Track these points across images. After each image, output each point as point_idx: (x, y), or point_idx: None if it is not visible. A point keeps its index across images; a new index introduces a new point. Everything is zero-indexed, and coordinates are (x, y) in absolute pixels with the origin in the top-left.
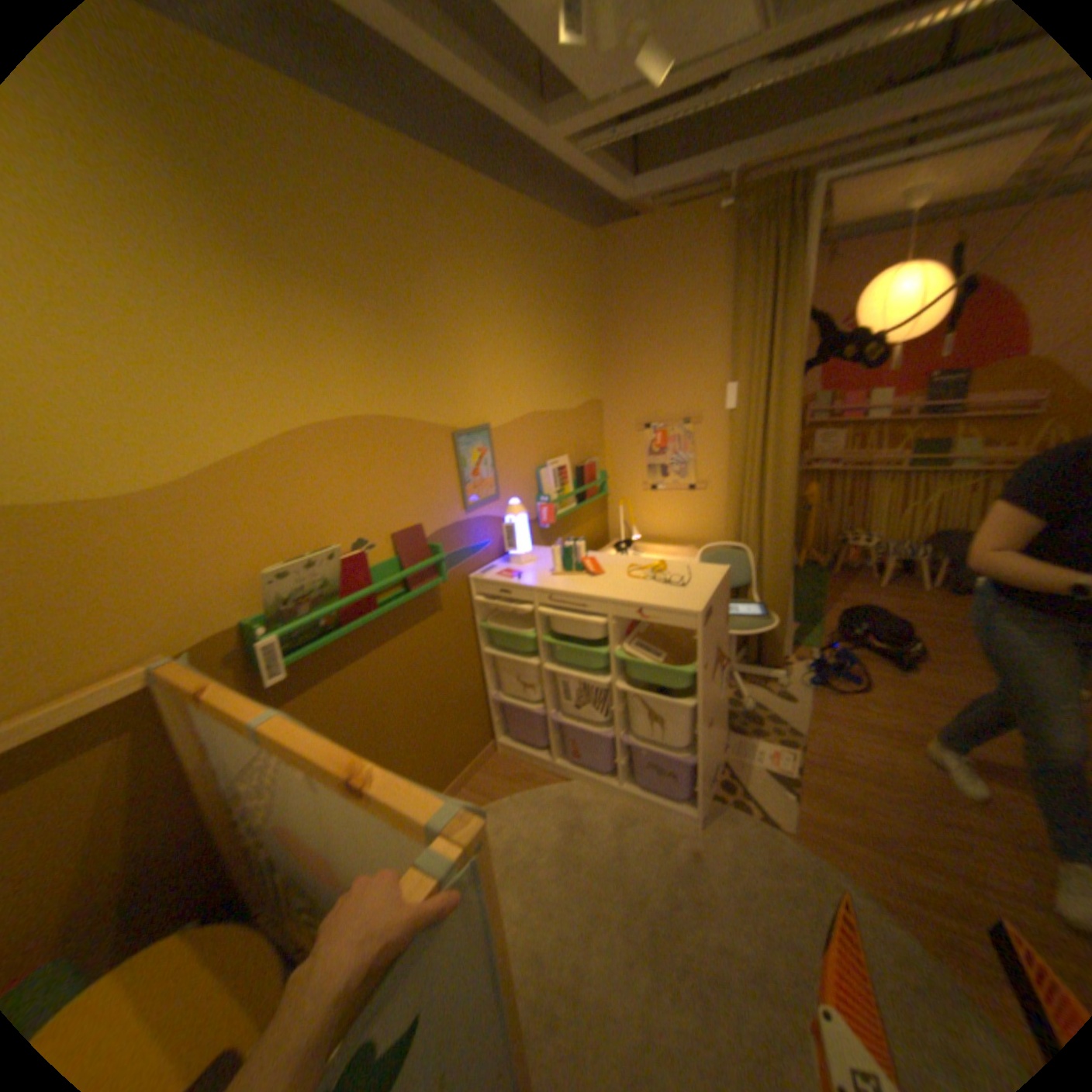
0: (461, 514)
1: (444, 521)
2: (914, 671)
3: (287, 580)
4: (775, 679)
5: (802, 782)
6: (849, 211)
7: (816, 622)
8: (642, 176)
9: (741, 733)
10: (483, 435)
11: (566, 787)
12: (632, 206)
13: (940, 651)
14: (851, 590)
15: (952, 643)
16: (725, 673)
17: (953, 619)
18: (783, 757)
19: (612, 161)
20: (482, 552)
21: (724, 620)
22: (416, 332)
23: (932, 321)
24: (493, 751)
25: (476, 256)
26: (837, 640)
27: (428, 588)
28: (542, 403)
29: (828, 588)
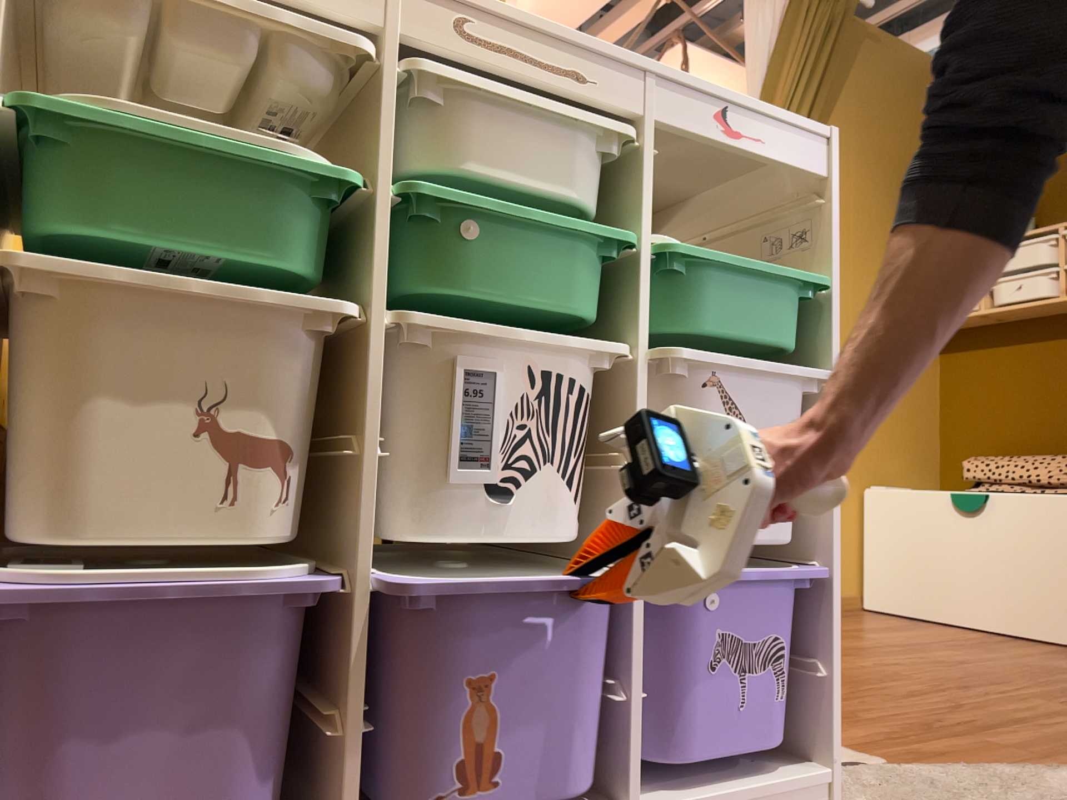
0: None
1: None
2: None
3: None
4: None
5: None
6: None
7: None
8: None
9: None
10: None
11: None
12: None
13: None
14: None
15: None
16: None
17: None
18: None
19: None
20: None
21: None
22: None
23: None
24: None
25: None
26: None
27: None
28: None
29: None
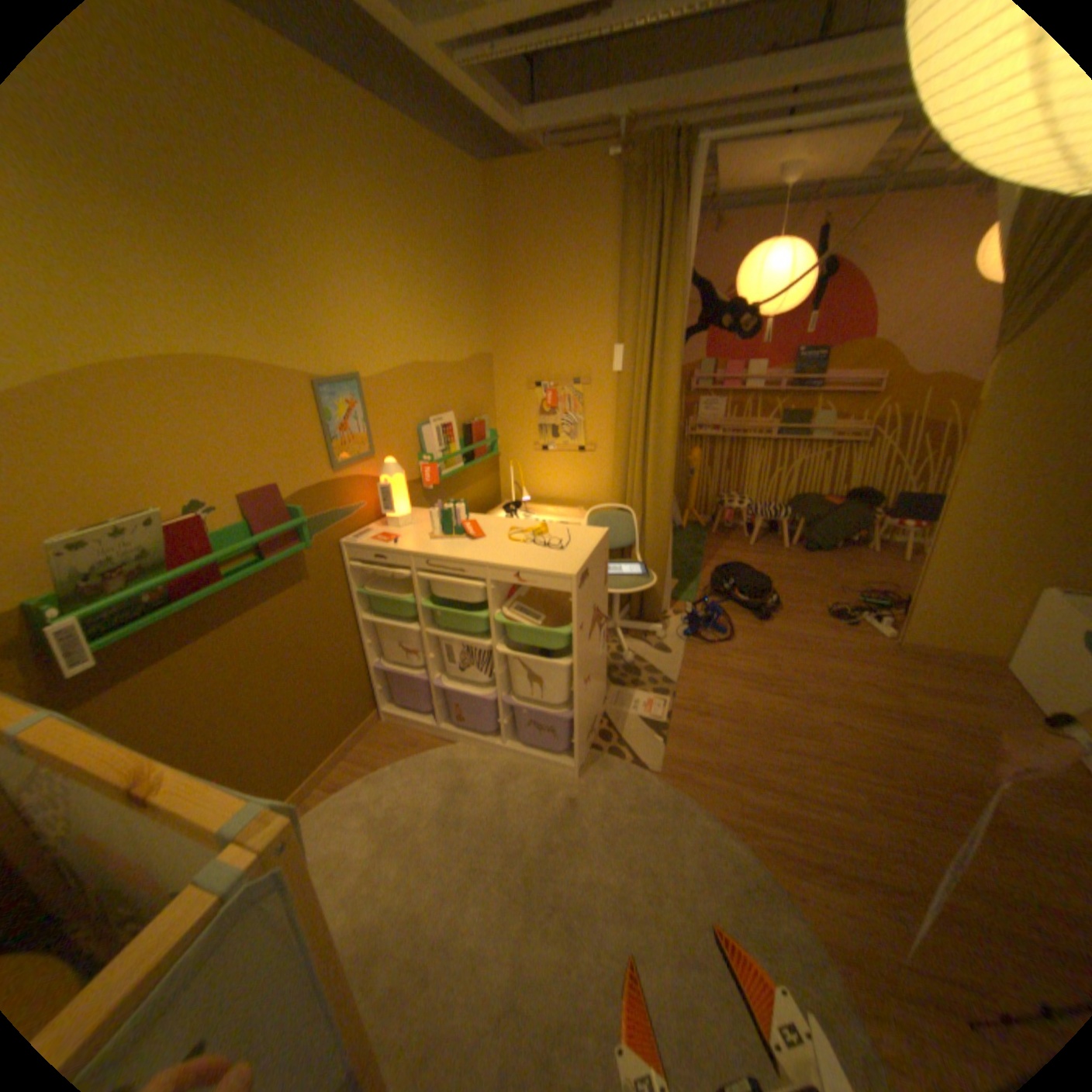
0: (329, 473)
1: (308, 480)
2: (769, 619)
3: (88, 550)
4: (654, 632)
5: (669, 724)
6: (735, 180)
7: (693, 578)
8: (531, 109)
9: (620, 684)
10: (353, 386)
11: (451, 748)
12: (522, 142)
13: (791, 601)
14: (725, 548)
15: (801, 593)
16: (603, 631)
17: (804, 572)
18: (655, 703)
19: (497, 85)
20: (357, 514)
21: (602, 581)
22: (259, 258)
23: (798, 298)
24: (377, 719)
25: (335, 174)
26: (709, 594)
27: (288, 554)
28: (423, 354)
29: (706, 546)
